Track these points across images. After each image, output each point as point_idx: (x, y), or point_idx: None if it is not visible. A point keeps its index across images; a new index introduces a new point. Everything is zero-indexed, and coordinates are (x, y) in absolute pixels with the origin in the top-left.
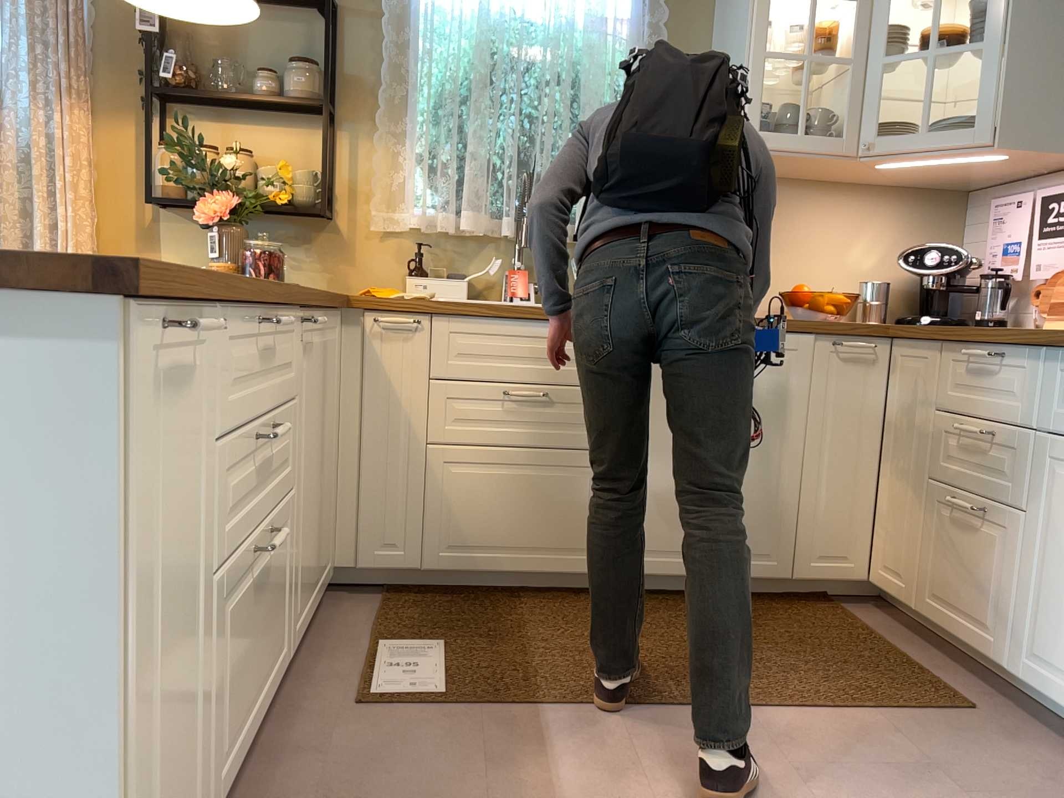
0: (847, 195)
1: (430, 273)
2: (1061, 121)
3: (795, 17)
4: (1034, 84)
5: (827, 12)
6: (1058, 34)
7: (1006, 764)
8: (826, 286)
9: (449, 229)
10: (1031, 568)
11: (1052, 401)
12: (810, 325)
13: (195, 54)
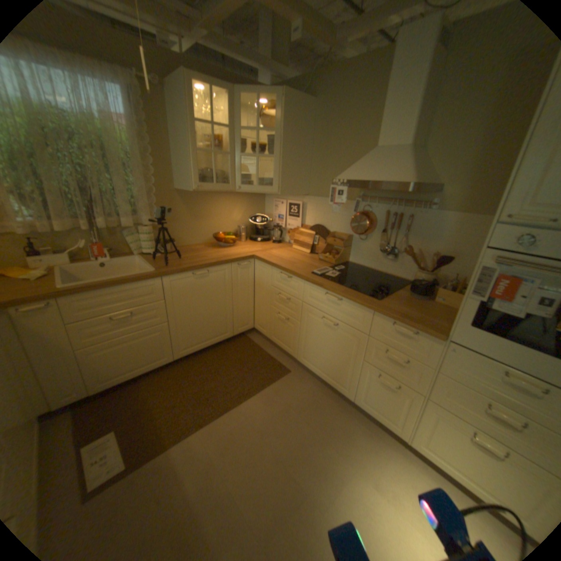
0: (228, 195)
1: (40, 252)
2: (294, 184)
3: (202, 127)
4: (287, 172)
5: (214, 125)
6: (293, 154)
7: (301, 391)
8: (225, 228)
9: (46, 232)
10: (301, 336)
11: (306, 294)
12: (229, 261)
13: None
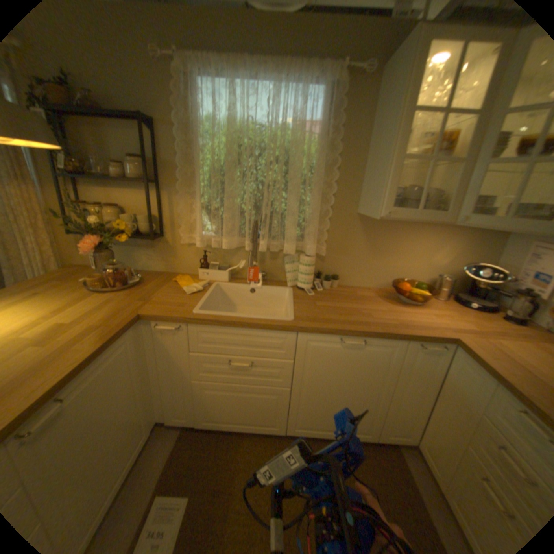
0: (440, 227)
1: (213, 263)
2: None
3: (430, 121)
4: None
5: (452, 116)
6: None
7: None
8: (419, 274)
9: (218, 246)
10: None
11: None
12: (409, 338)
13: (81, 149)
